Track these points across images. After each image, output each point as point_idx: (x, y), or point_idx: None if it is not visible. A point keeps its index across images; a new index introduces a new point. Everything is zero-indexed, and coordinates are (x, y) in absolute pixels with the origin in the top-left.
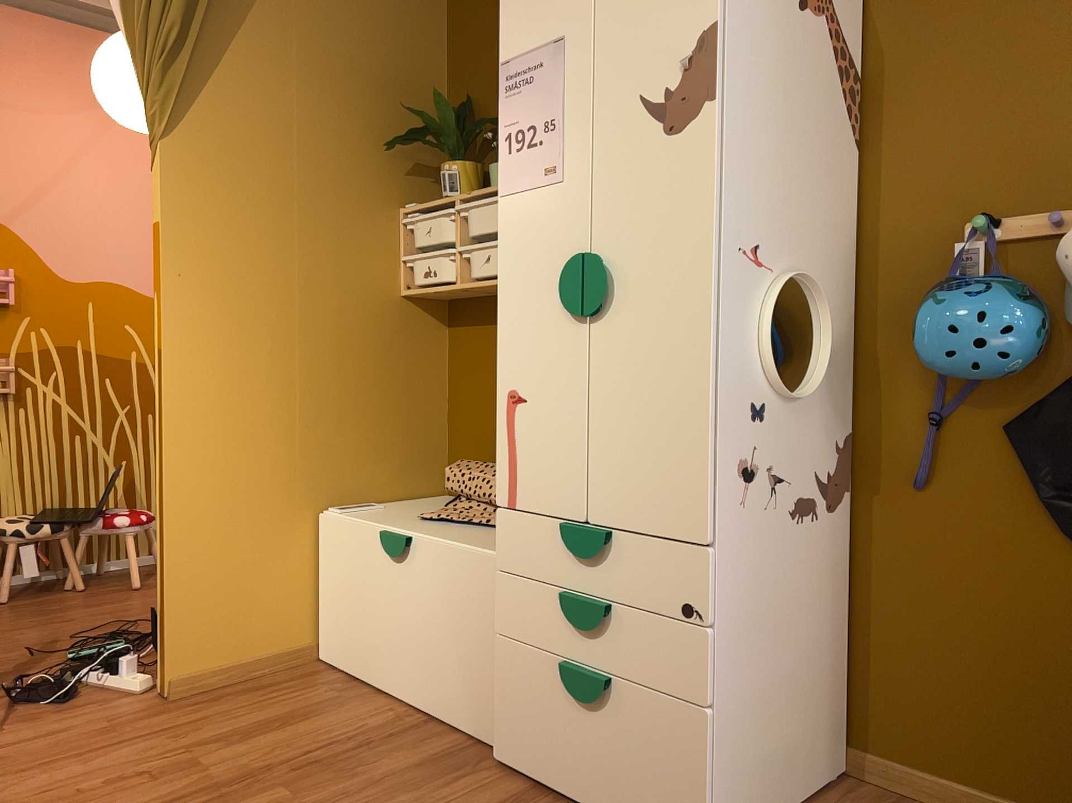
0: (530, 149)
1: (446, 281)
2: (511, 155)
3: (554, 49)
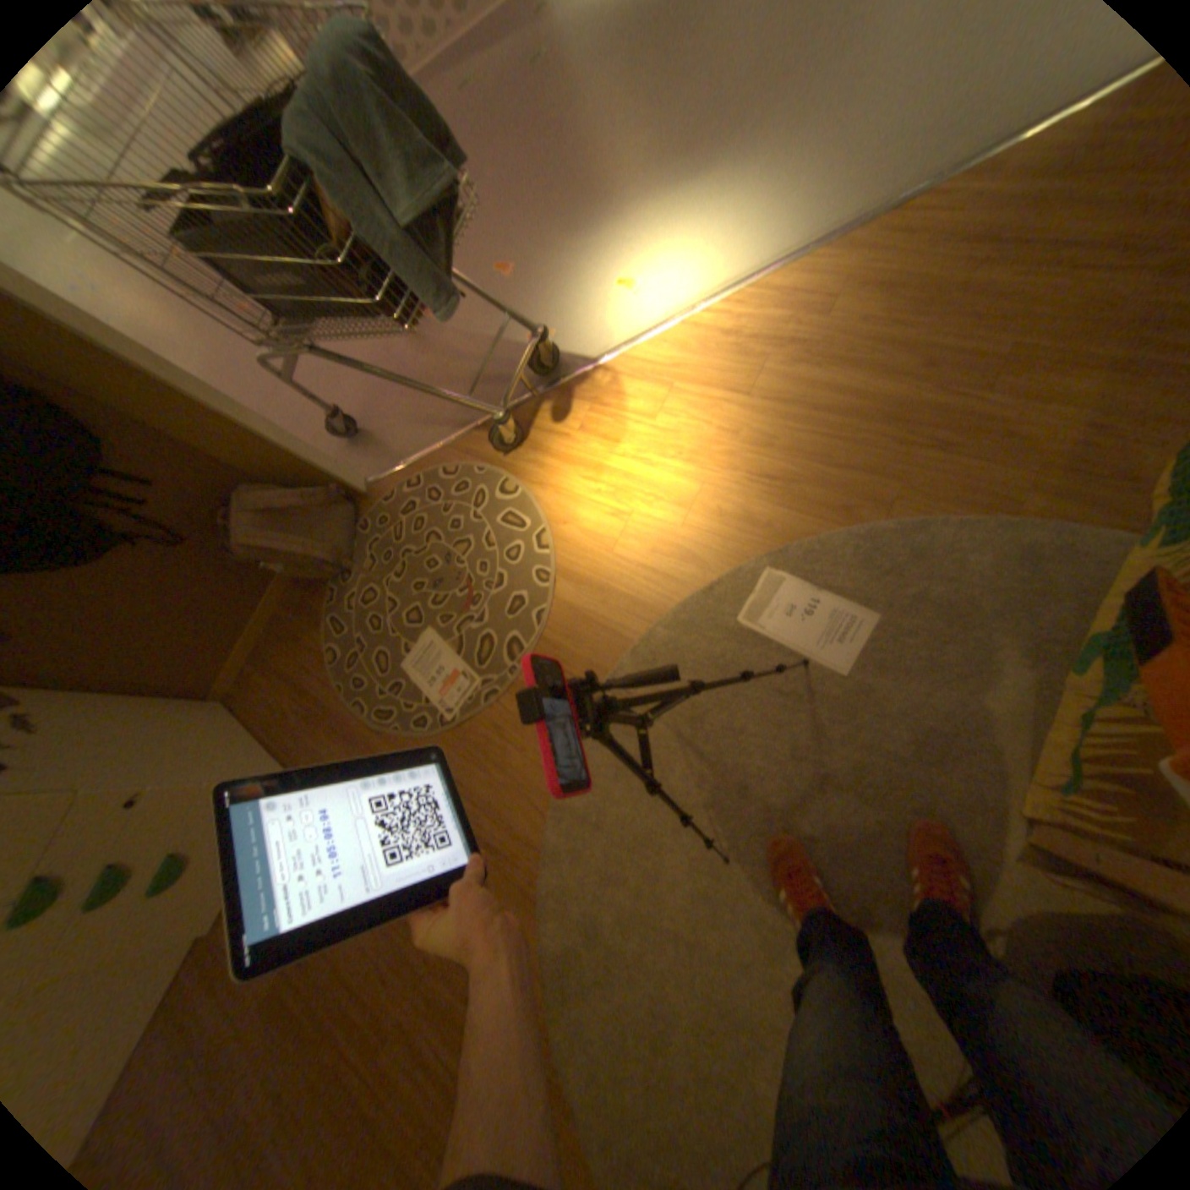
0: None
1: None
2: None
3: None
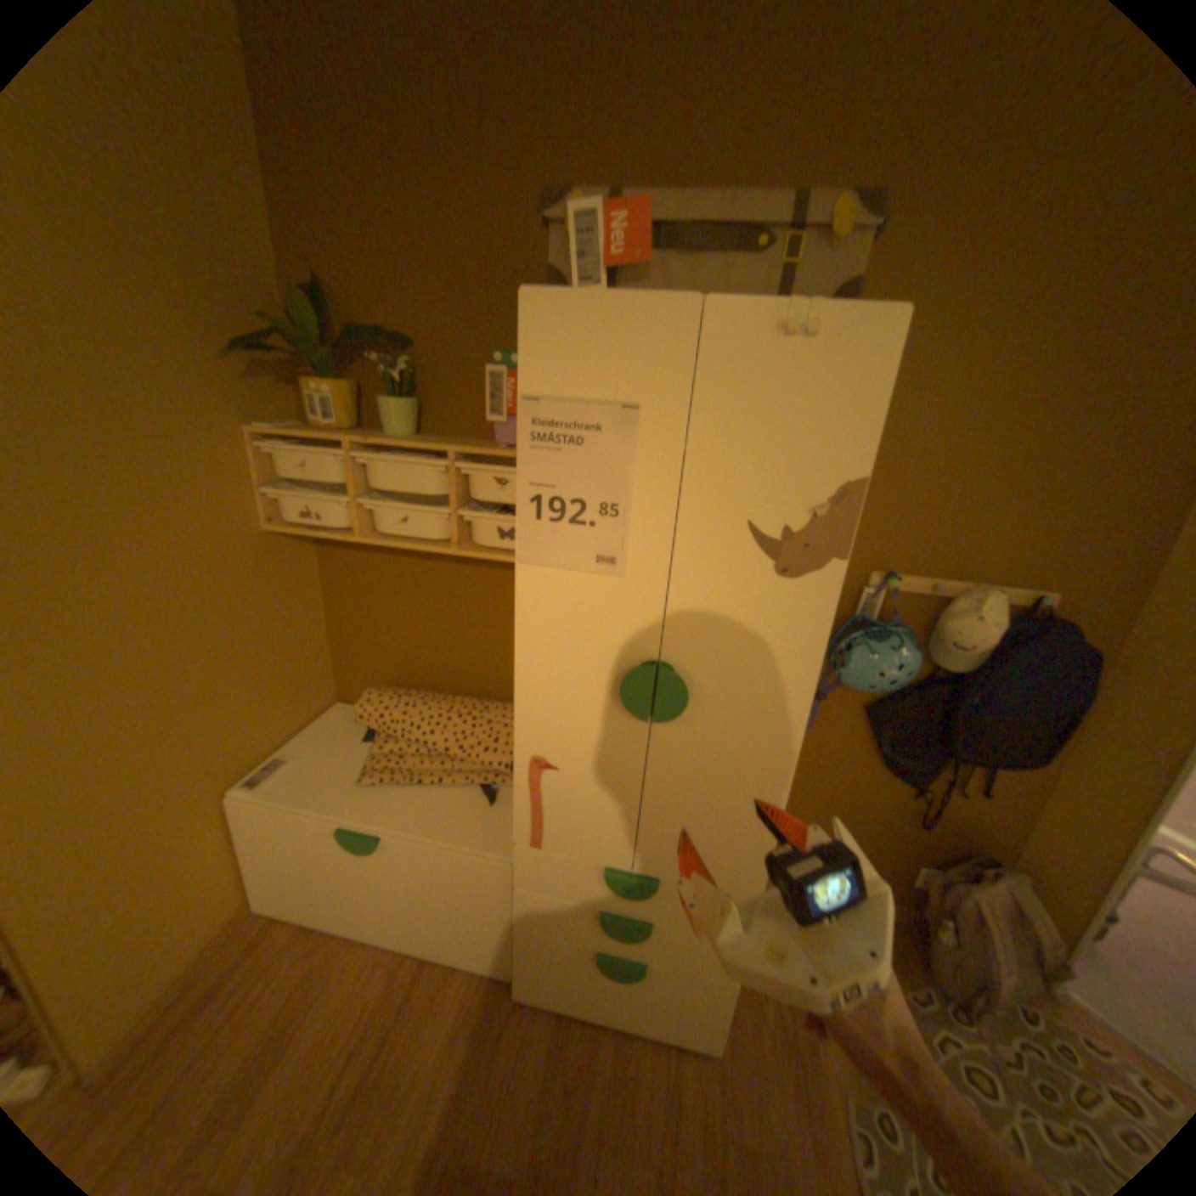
0: (573, 526)
1: (336, 528)
2: (539, 522)
3: (620, 414)
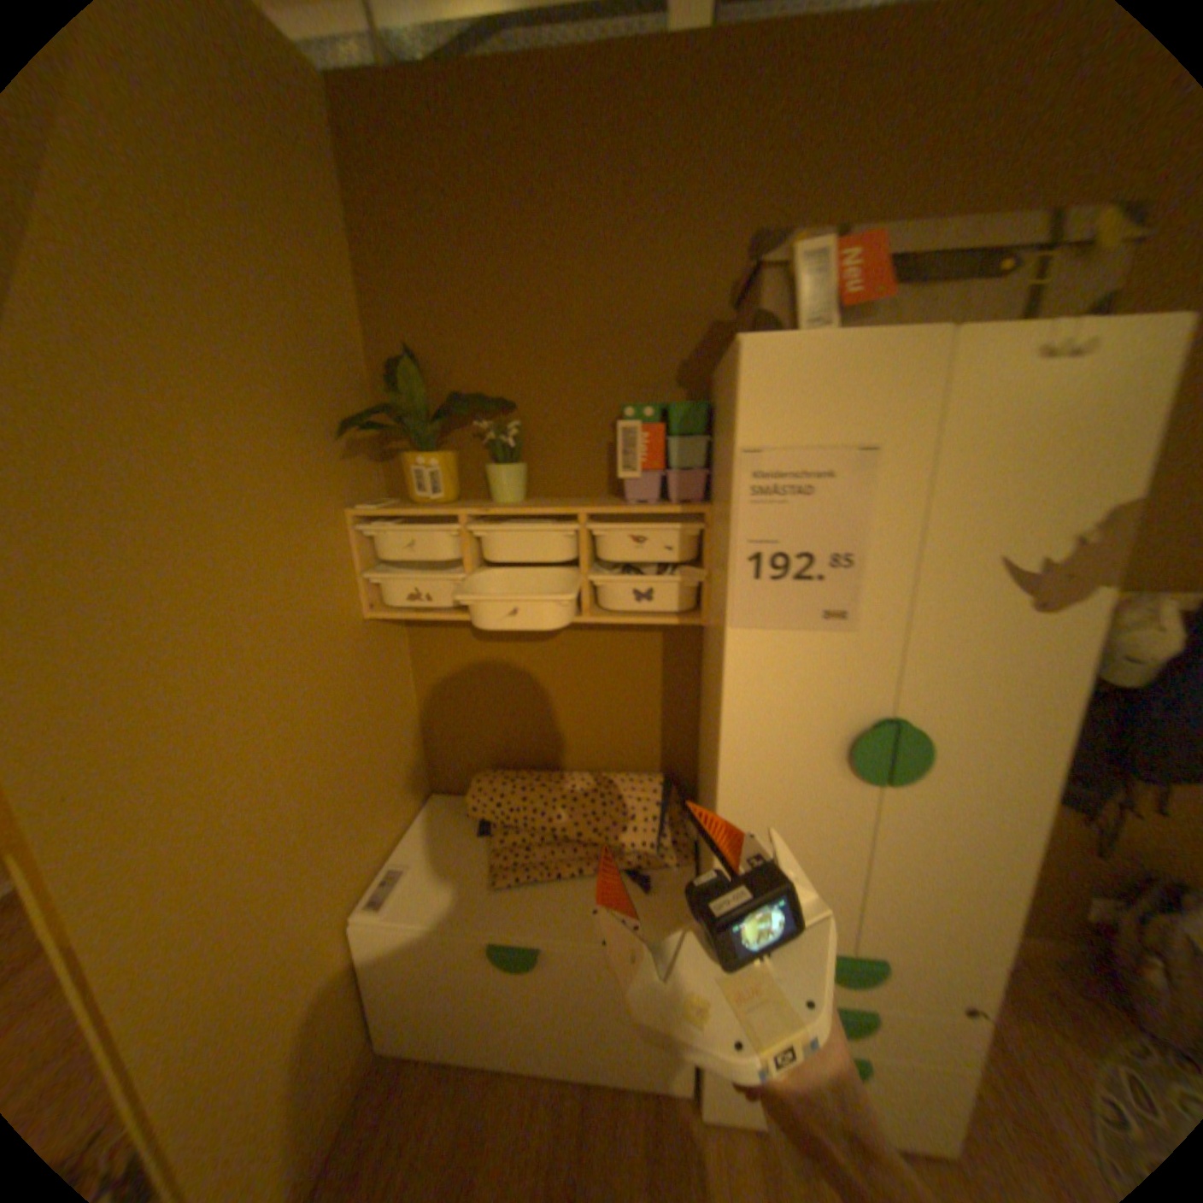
0: (798, 581)
1: (447, 606)
2: (758, 581)
3: (858, 456)
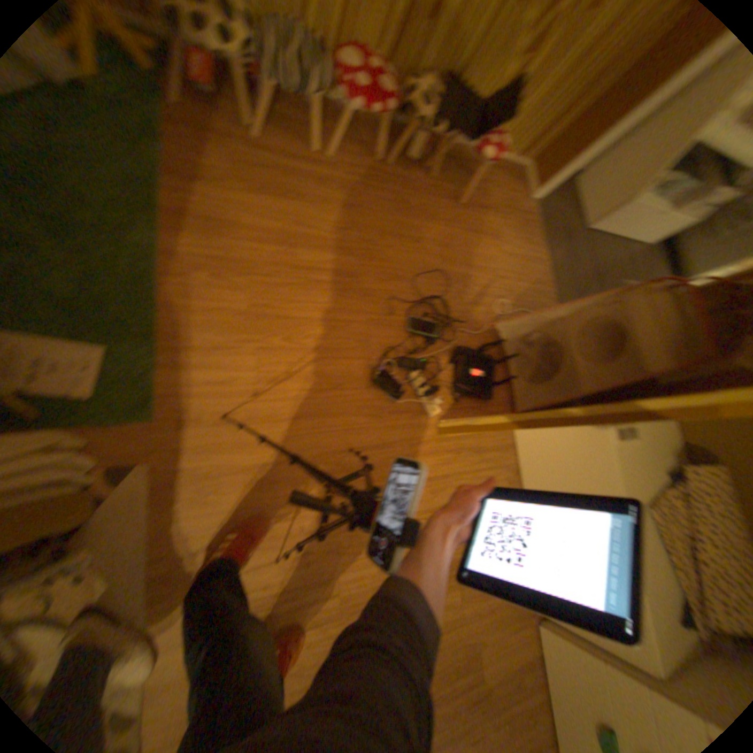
0: None
1: None
2: None
3: None
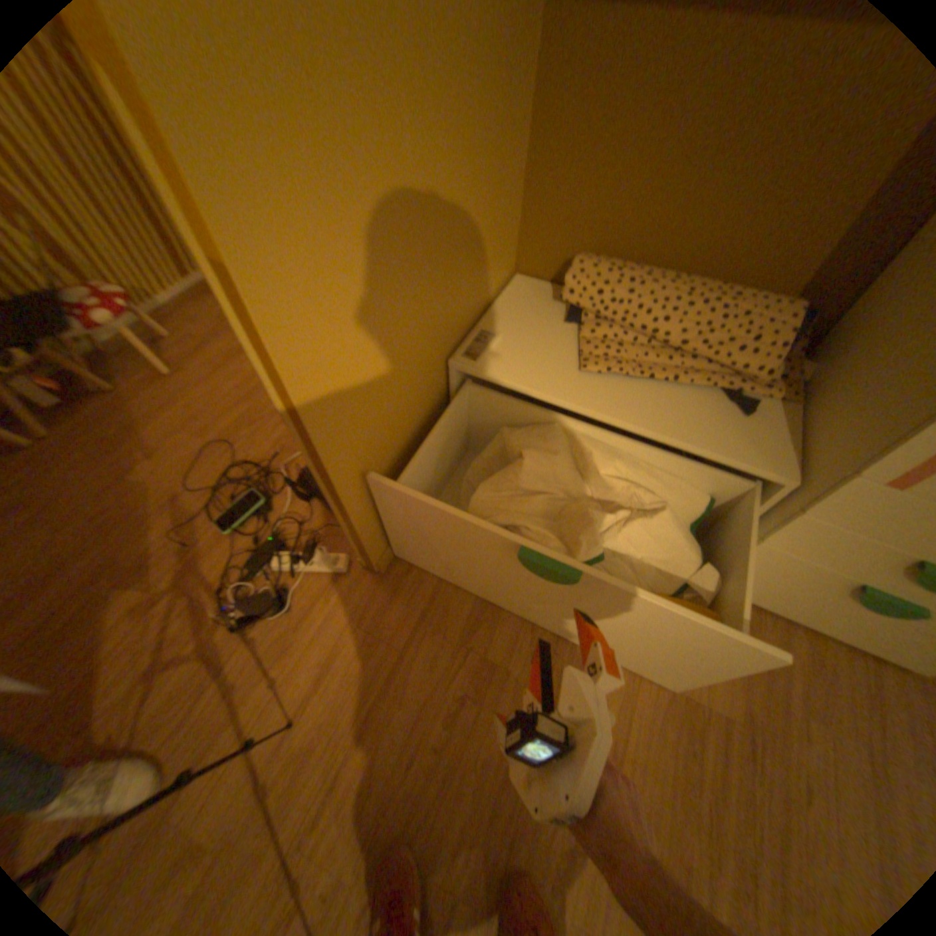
0: None
1: None
2: None
3: None
